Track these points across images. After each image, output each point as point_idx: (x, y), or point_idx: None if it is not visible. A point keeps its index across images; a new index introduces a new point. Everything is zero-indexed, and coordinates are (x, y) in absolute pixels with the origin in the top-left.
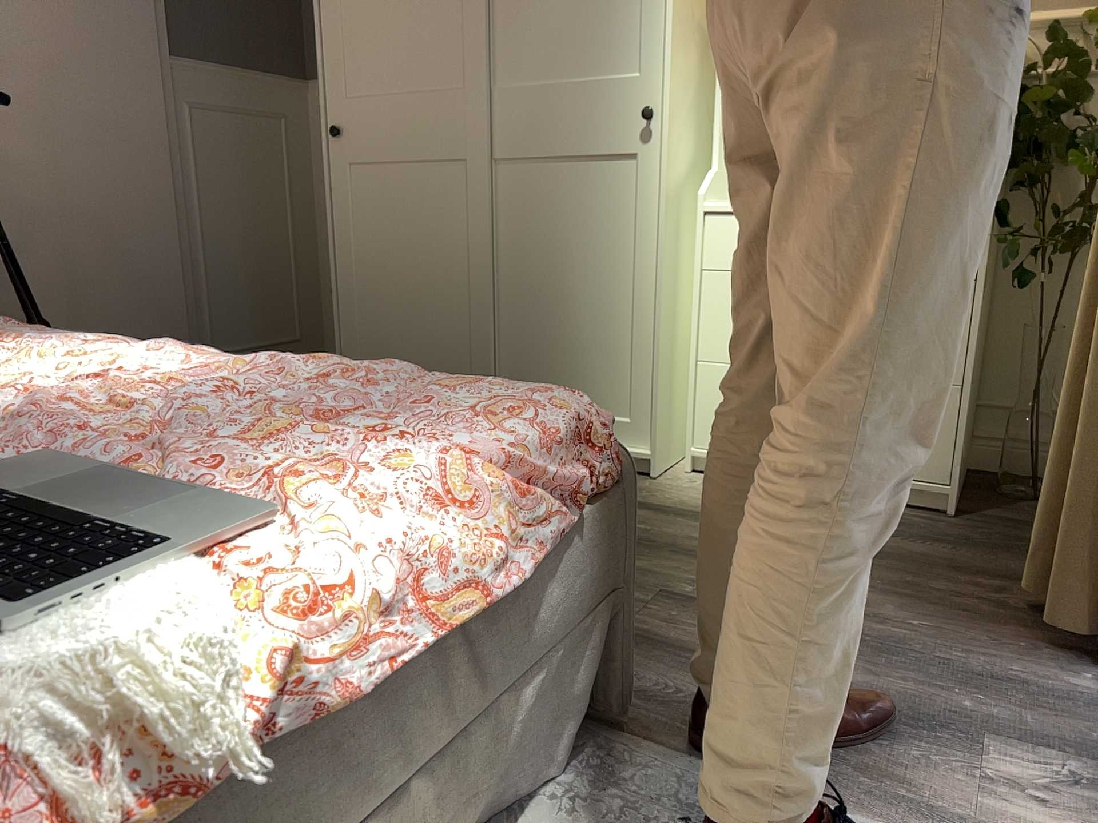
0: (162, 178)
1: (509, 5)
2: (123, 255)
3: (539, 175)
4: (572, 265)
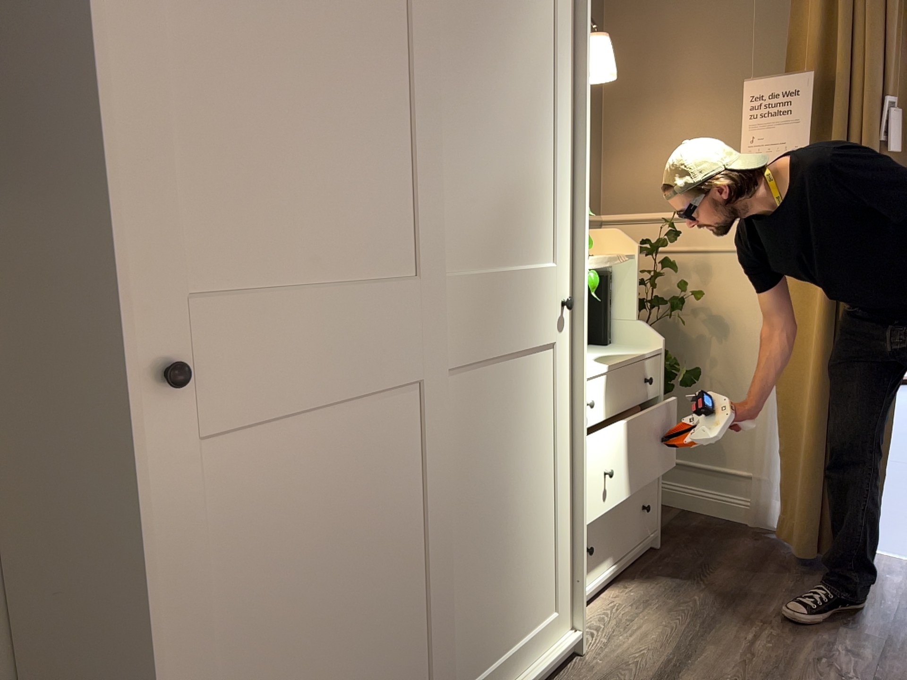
0: None
1: (456, 182)
2: None
3: (485, 377)
4: (511, 467)
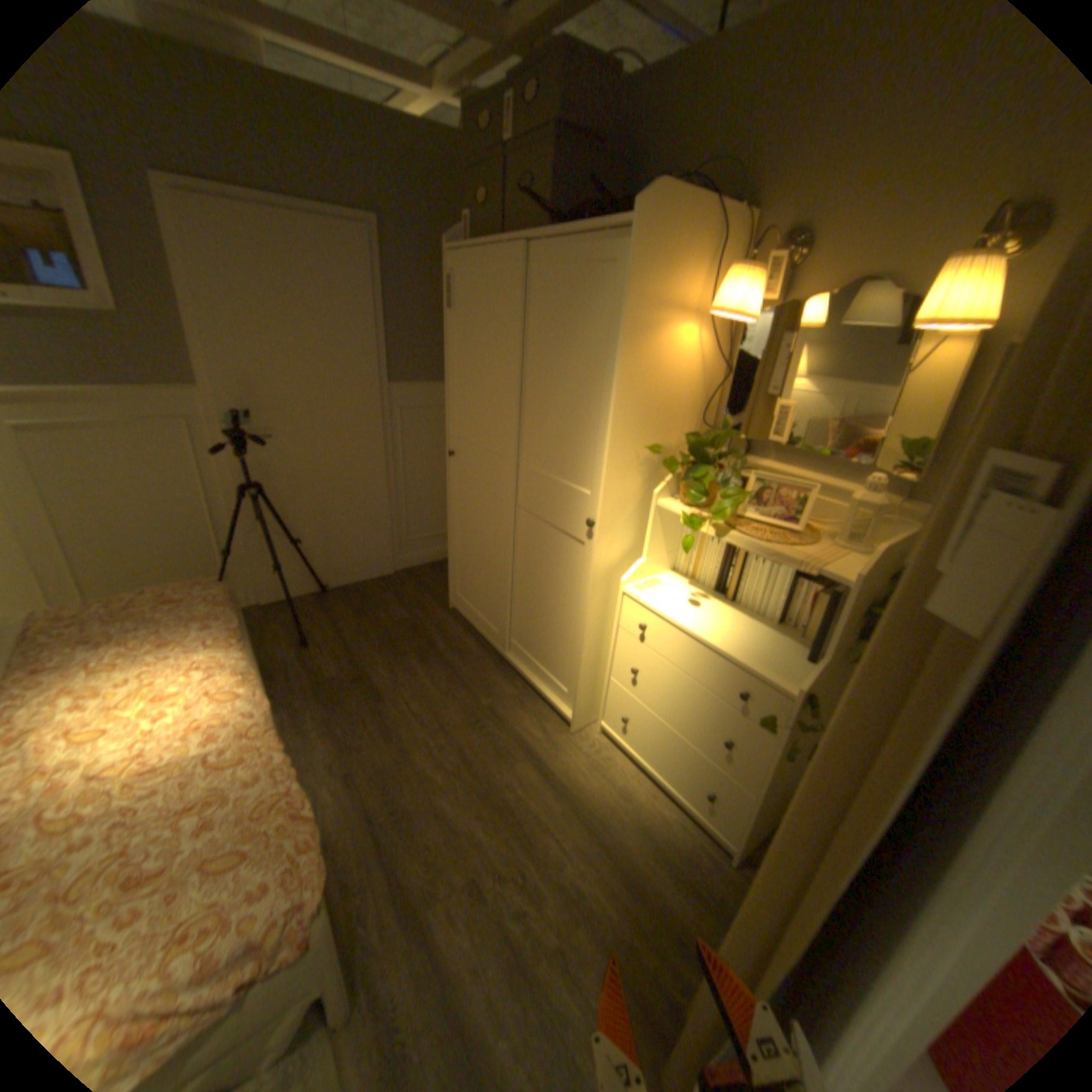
0: (377, 453)
1: (532, 414)
2: (351, 496)
3: (539, 526)
4: (549, 588)
